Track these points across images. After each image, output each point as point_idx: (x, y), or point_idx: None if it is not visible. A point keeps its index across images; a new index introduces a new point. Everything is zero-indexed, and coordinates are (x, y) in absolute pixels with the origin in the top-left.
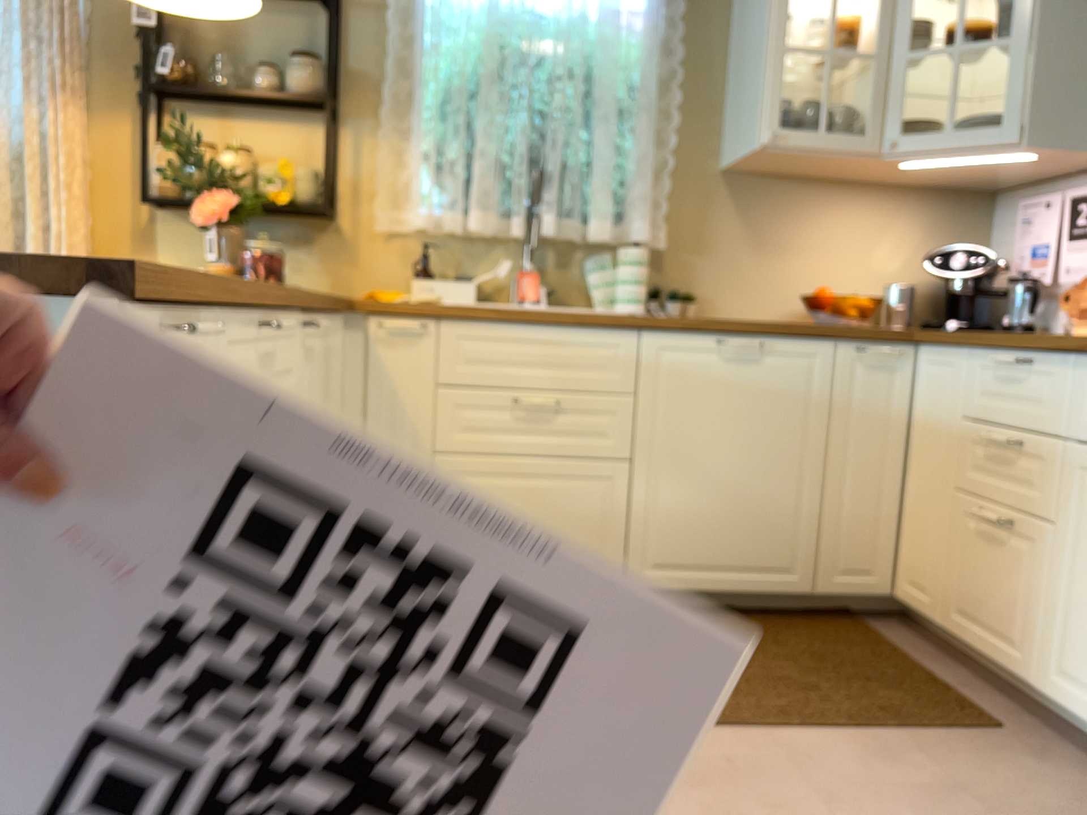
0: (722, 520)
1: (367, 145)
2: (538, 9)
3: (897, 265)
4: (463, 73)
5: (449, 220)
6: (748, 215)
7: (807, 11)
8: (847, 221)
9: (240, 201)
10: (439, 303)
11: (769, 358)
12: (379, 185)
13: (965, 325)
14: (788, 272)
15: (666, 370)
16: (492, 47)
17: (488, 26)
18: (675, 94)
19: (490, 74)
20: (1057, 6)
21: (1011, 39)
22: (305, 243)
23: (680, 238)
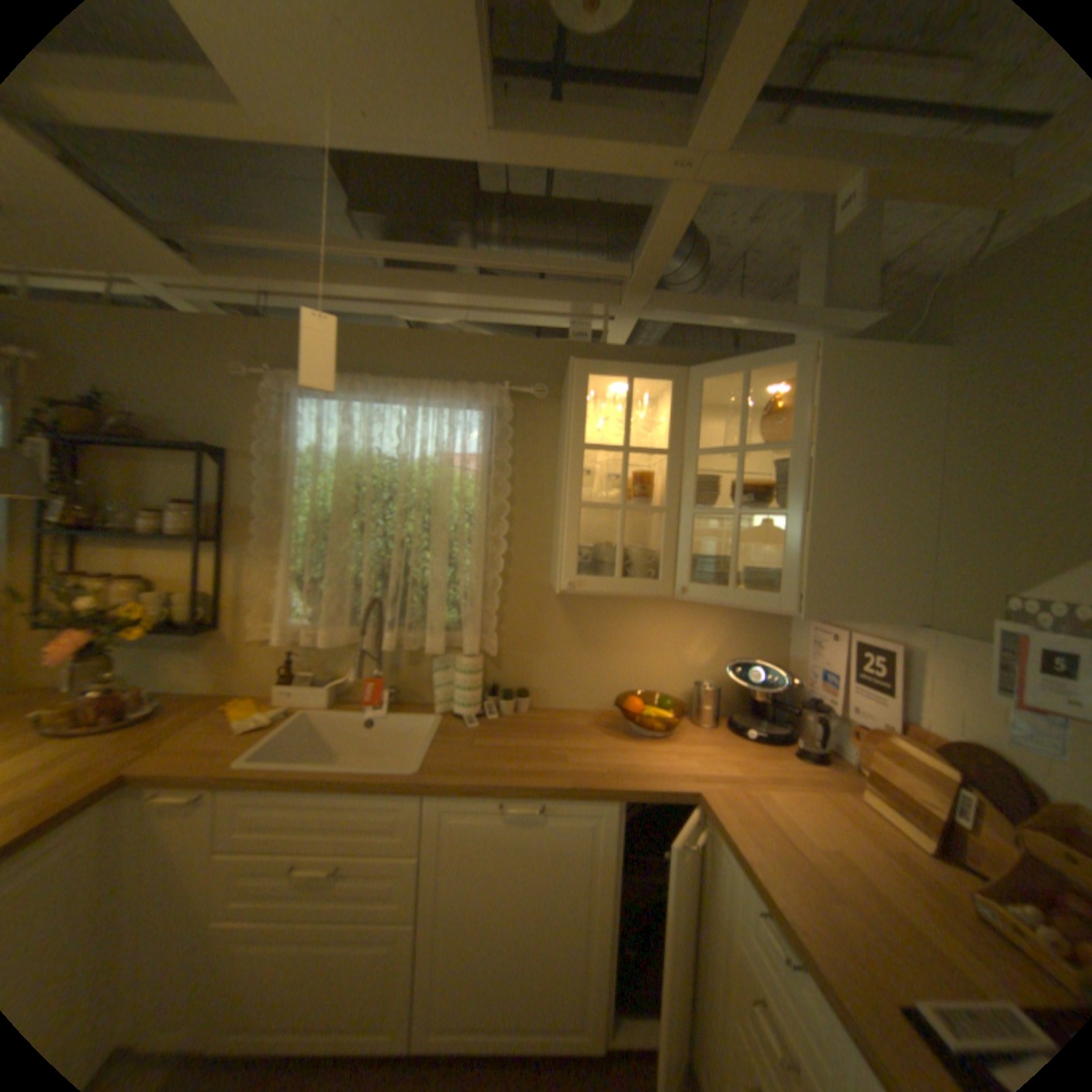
0: (507, 984)
1: (243, 568)
2: (388, 455)
3: (706, 661)
4: (315, 512)
5: (302, 637)
6: (574, 620)
7: (612, 459)
8: (661, 624)
9: (85, 642)
10: (222, 769)
11: (550, 822)
12: (247, 604)
13: (762, 739)
14: (611, 668)
15: (446, 835)
16: (339, 492)
17: (337, 474)
18: (505, 525)
19: (337, 514)
20: (828, 485)
21: (784, 513)
22: (189, 649)
23: (515, 640)
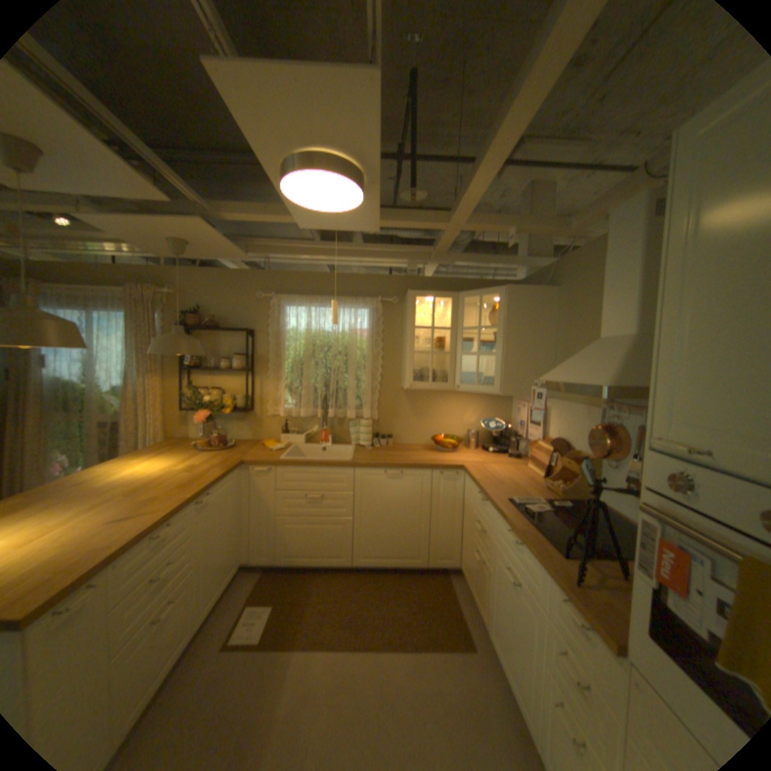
0: (389, 540)
1: (264, 383)
2: (327, 331)
3: (473, 421)
4: (297, 358)
5: (293, 413)
6: (412, 404)
7: (427, 331)
8: (452, 405)
9: (210, 415)
10: (277, 459)
11: (404, 478)
12: (267, 399)
13: (494, 452)
14: (429, 425)
15: (364, 483)
16: (307, 349)
17: (306, 341)
18: (380, 361)
19: (307, 359)
20: (510, 343)
21: (494, 354)
22: (241, 420)
23: (385, 413)
